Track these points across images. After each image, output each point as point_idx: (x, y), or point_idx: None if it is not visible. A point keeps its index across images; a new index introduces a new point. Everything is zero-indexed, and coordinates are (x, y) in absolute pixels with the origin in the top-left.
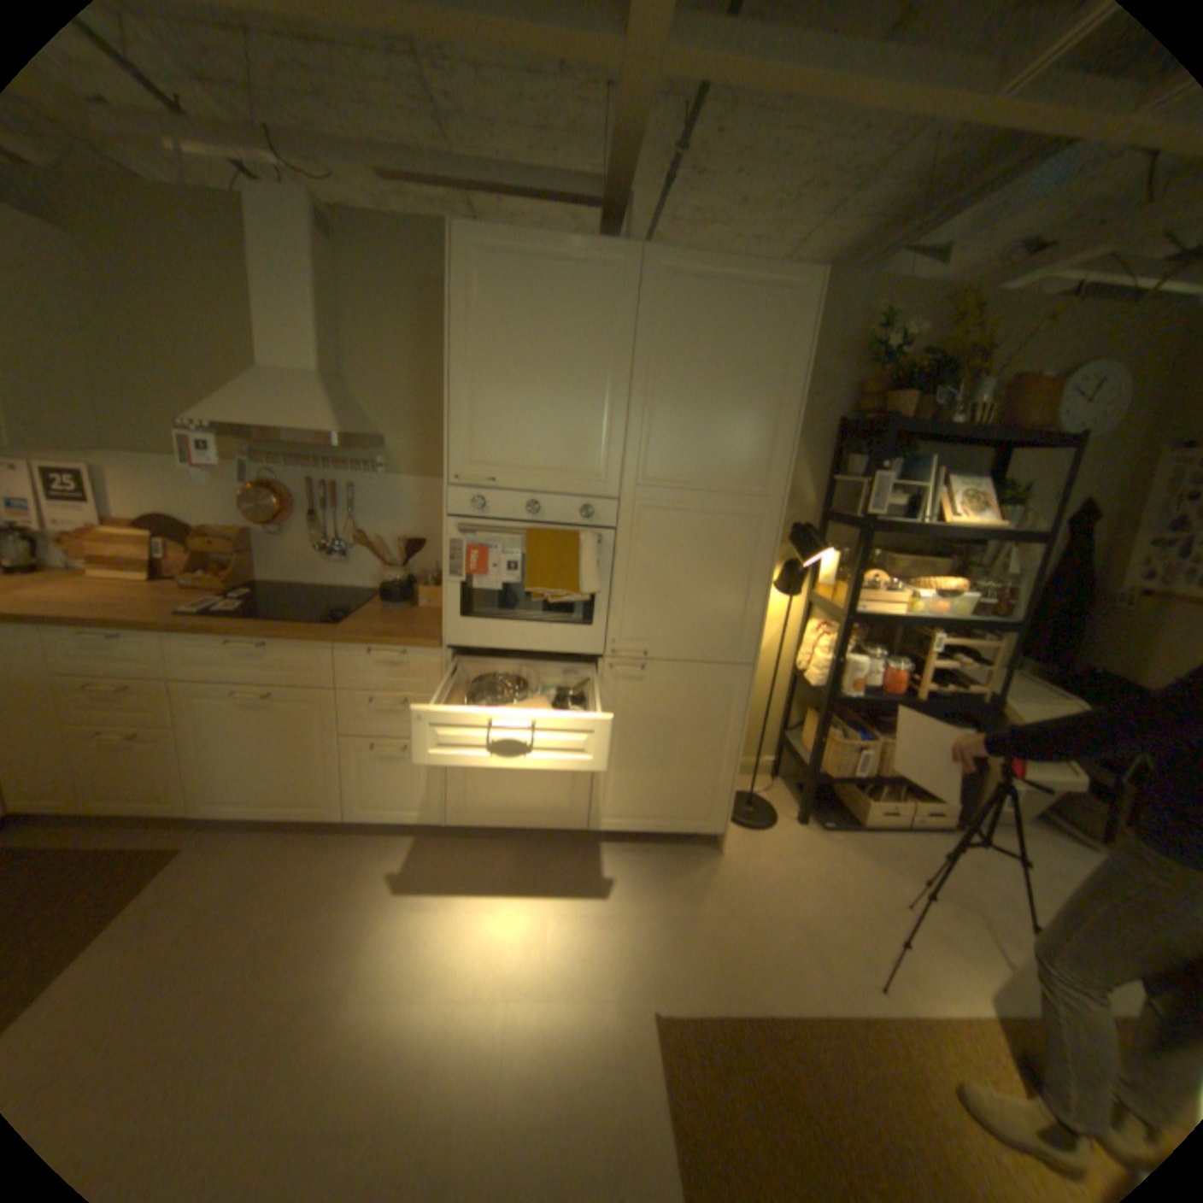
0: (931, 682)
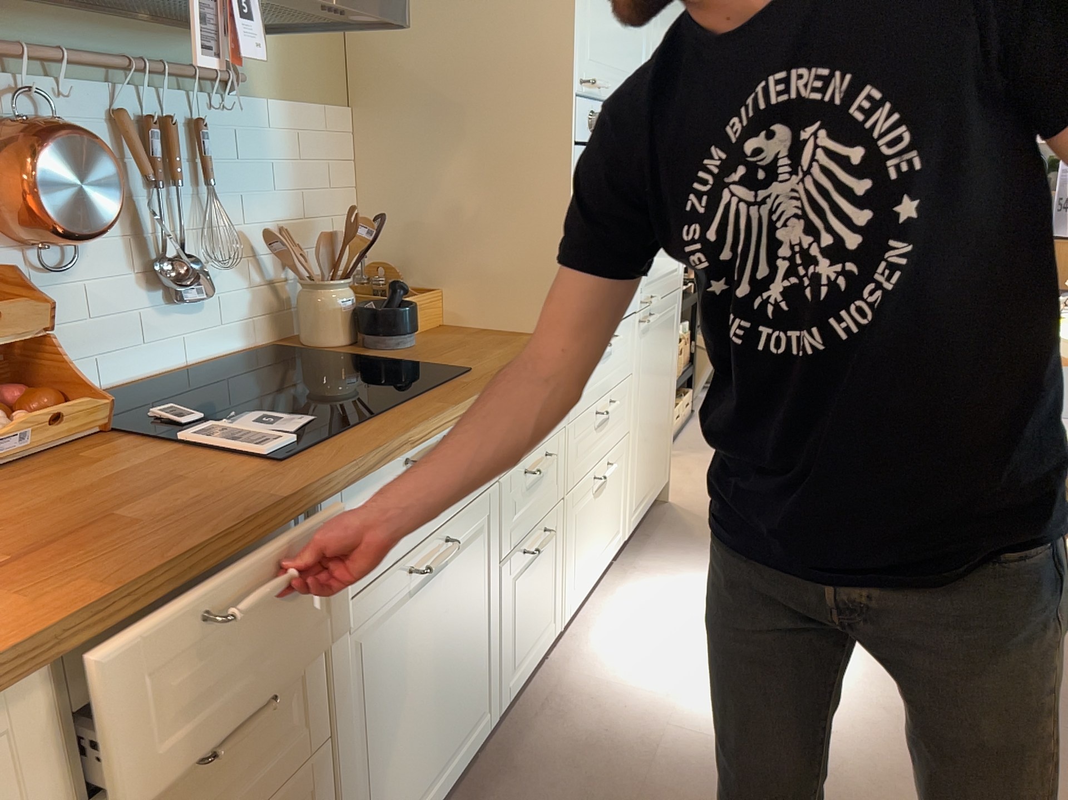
0: None
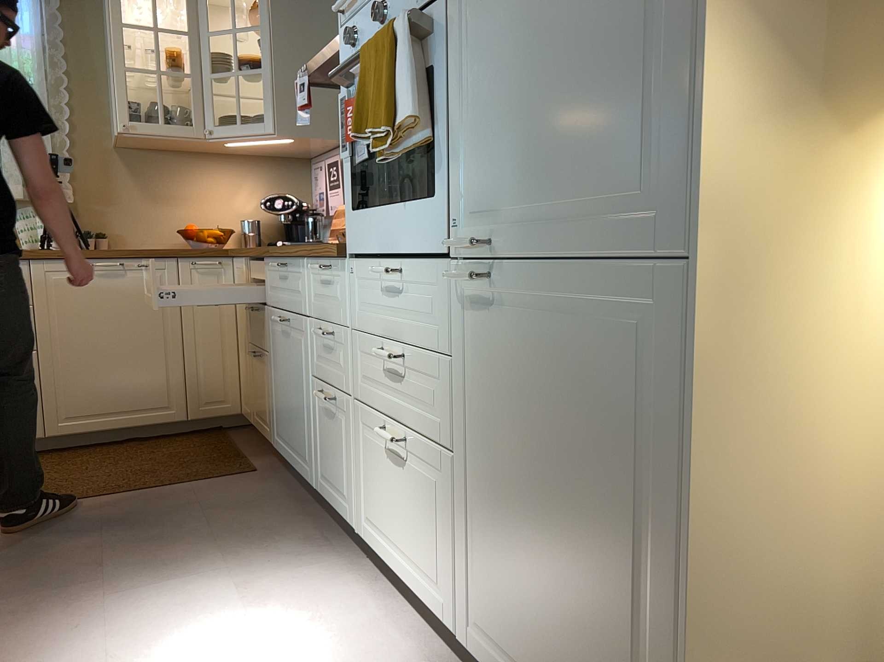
0: None
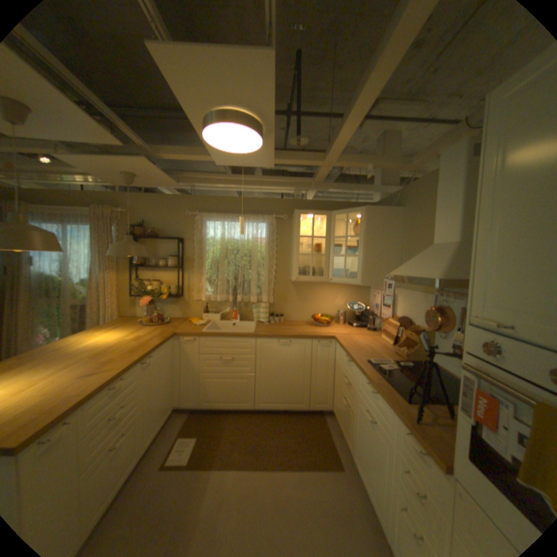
0: None
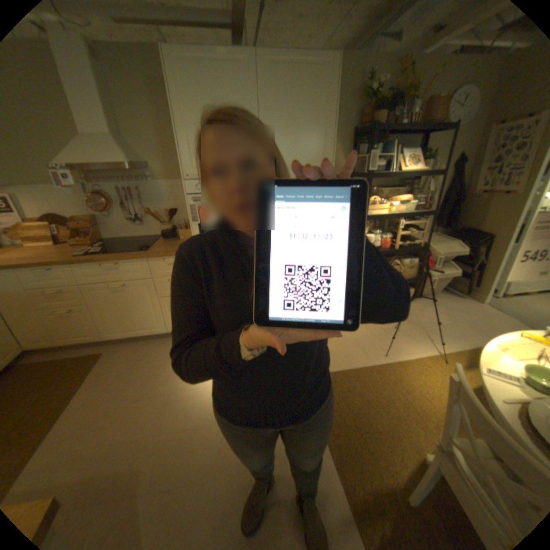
0: (399, 241)
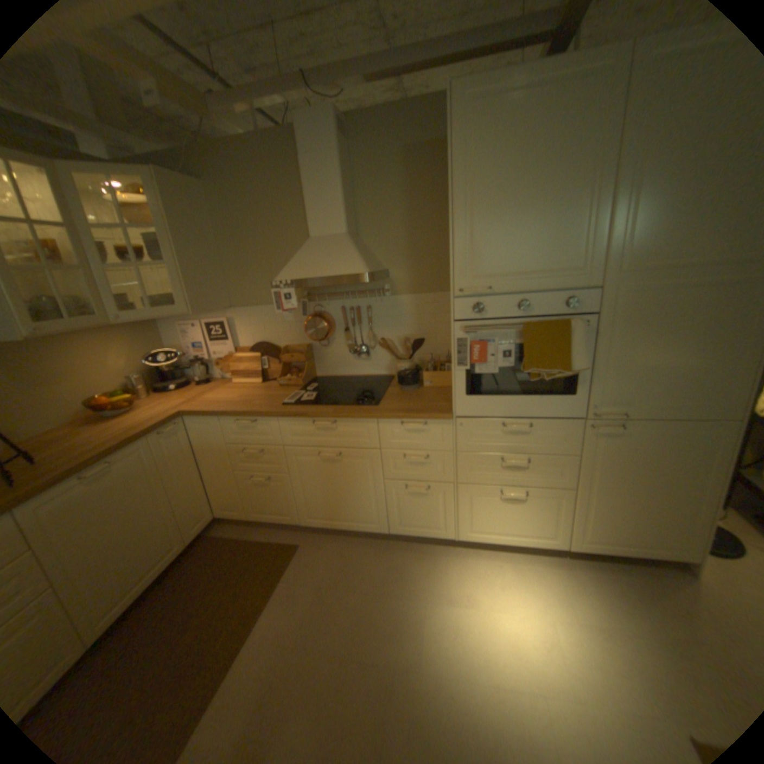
0: None
